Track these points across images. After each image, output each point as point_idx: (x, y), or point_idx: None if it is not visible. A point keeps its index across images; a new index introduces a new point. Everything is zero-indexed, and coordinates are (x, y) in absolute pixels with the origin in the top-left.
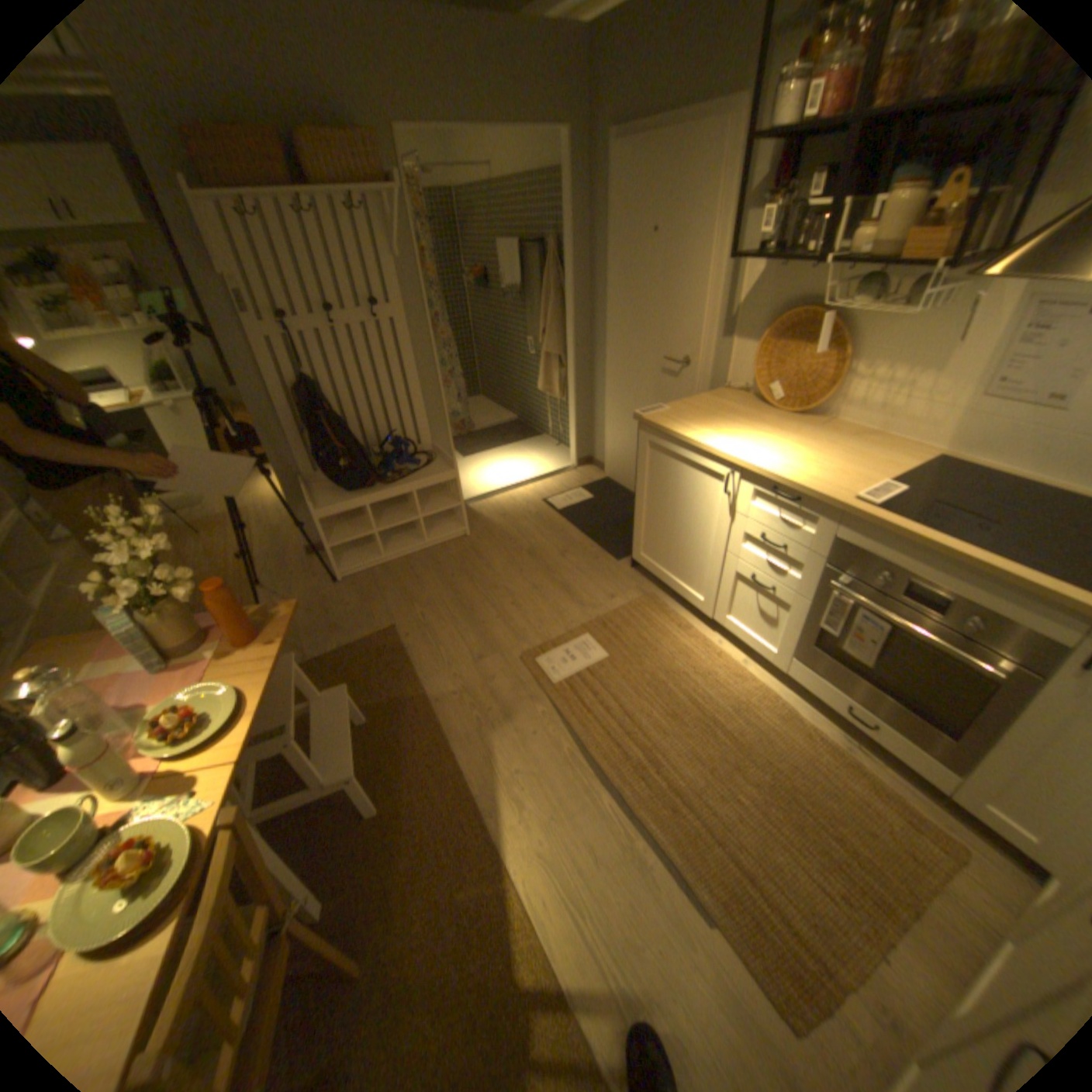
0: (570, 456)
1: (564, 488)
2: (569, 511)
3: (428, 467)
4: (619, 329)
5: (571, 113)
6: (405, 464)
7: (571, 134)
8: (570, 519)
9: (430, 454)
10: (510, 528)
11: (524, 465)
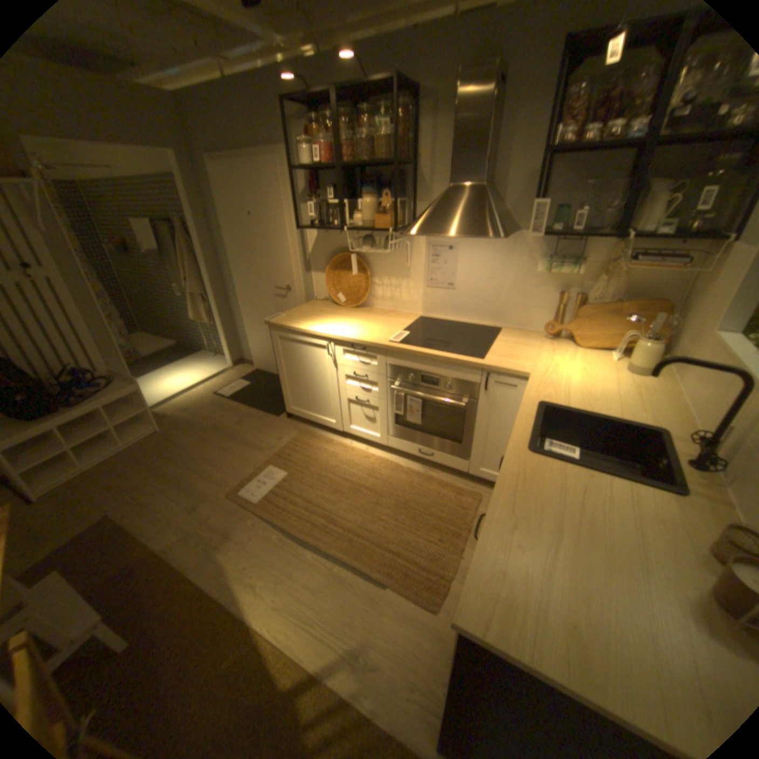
0: (226, 360)
1: (227, 381)
2: (235, 395)
3: (109, 386)
4: (240, 272)
5: (172, 141)
6: (84, 388)
7: (175, 153)
8: (238, 400)
9: (107, 377)
10: (193, 417)
11: (192, 373)
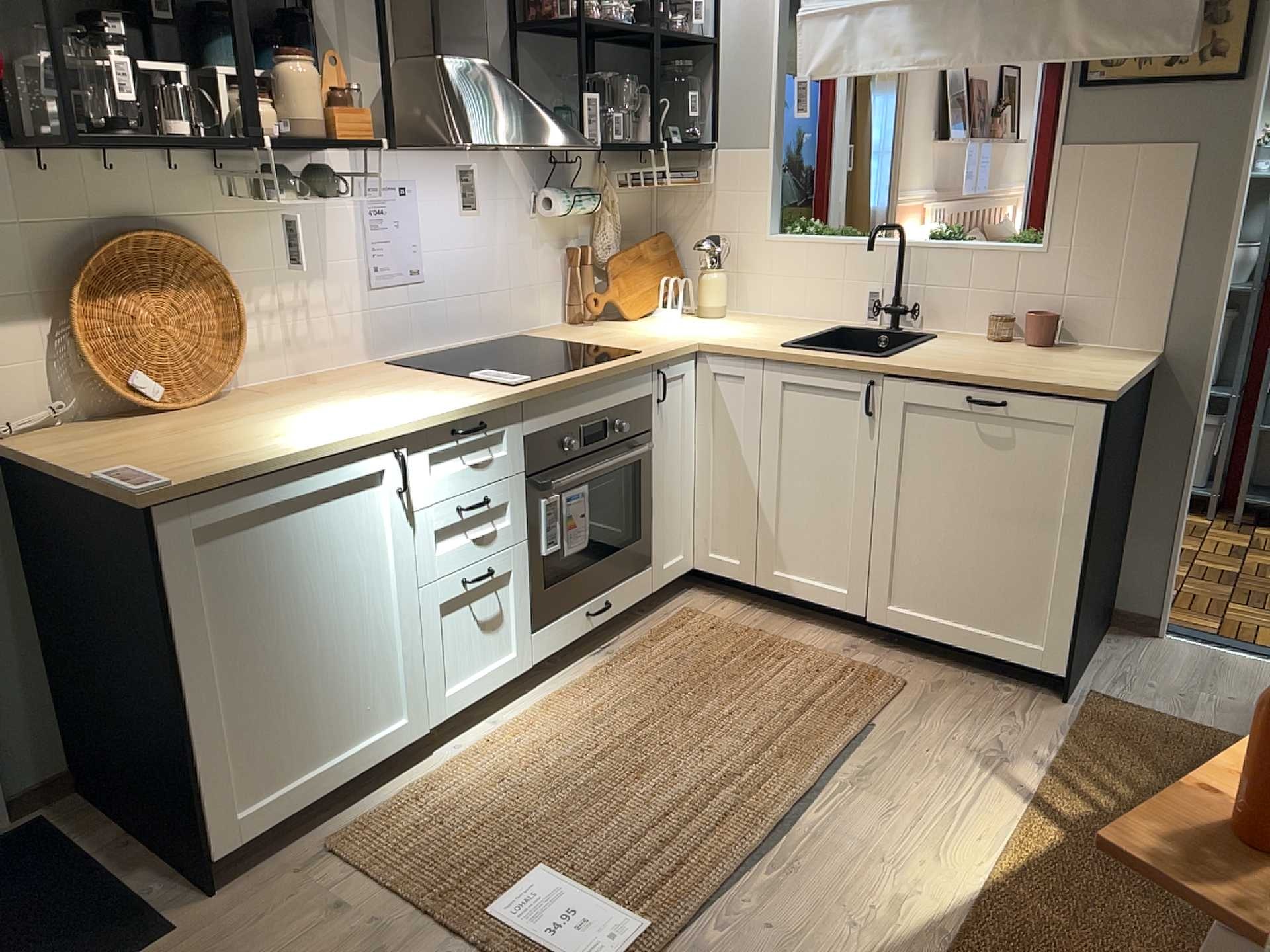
0: None
1: None
2: None
3: None
4: None
5: None
6: None
7: None
8: None
9: None
10: None
11: None
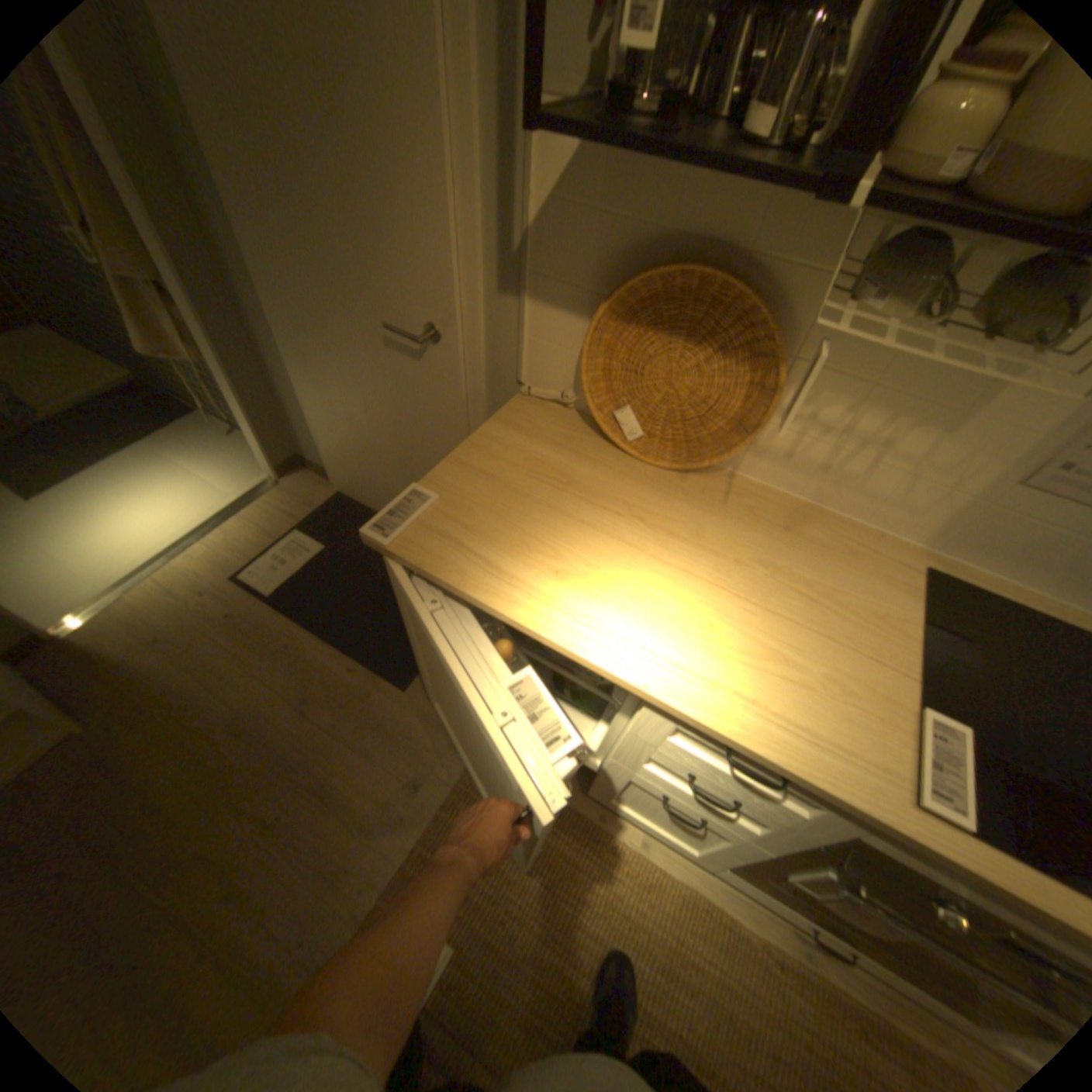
0: (258, 461)
1: (266, 535)
2: (288, 594)
3: None
4: (264, 238)
5: None
6: None
7: None
8: (295, 613)
9: None
10: (177, 674)
11: (172, 495)
